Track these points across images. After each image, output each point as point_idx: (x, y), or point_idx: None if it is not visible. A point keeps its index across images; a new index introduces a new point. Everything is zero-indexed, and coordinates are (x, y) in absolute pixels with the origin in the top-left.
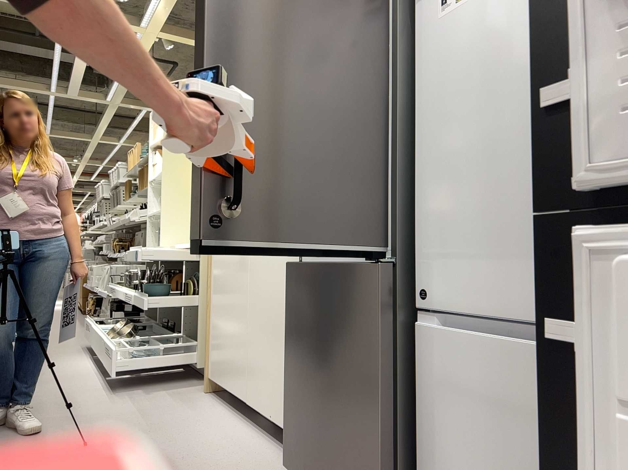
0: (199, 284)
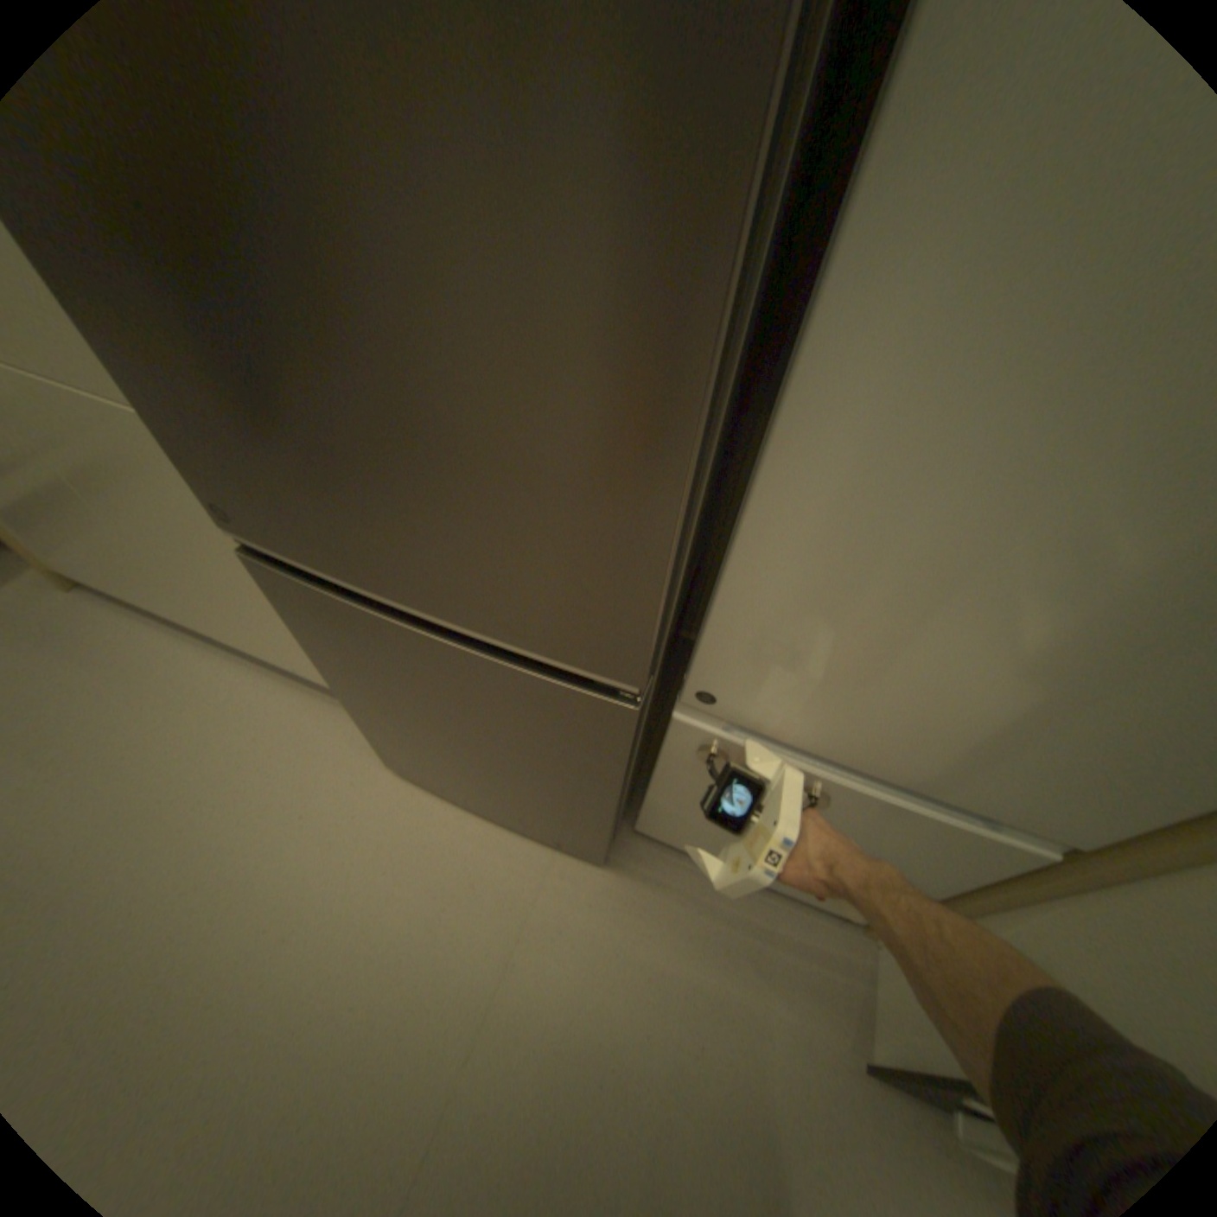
0: None
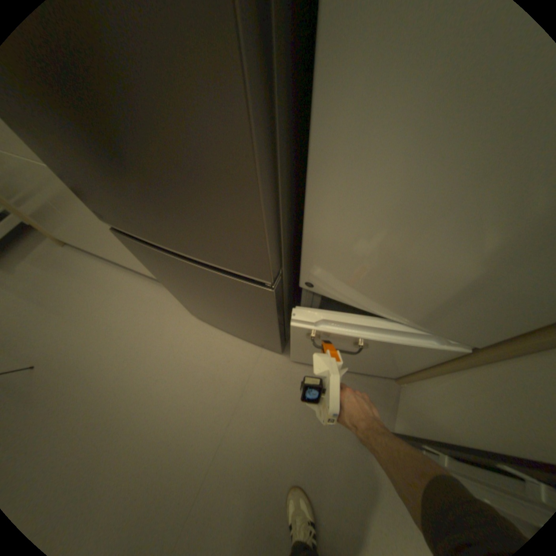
0: None
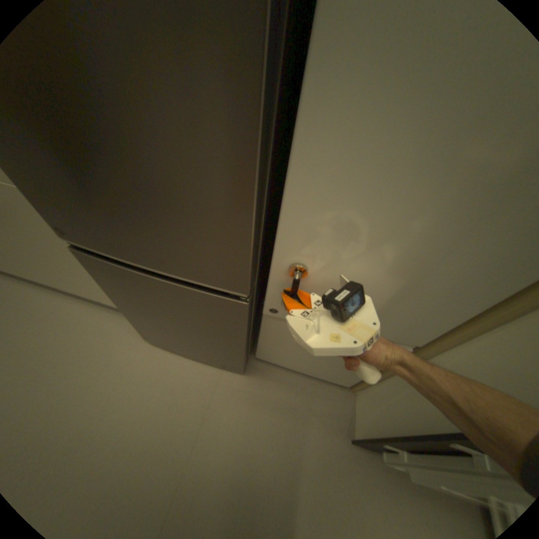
0: None
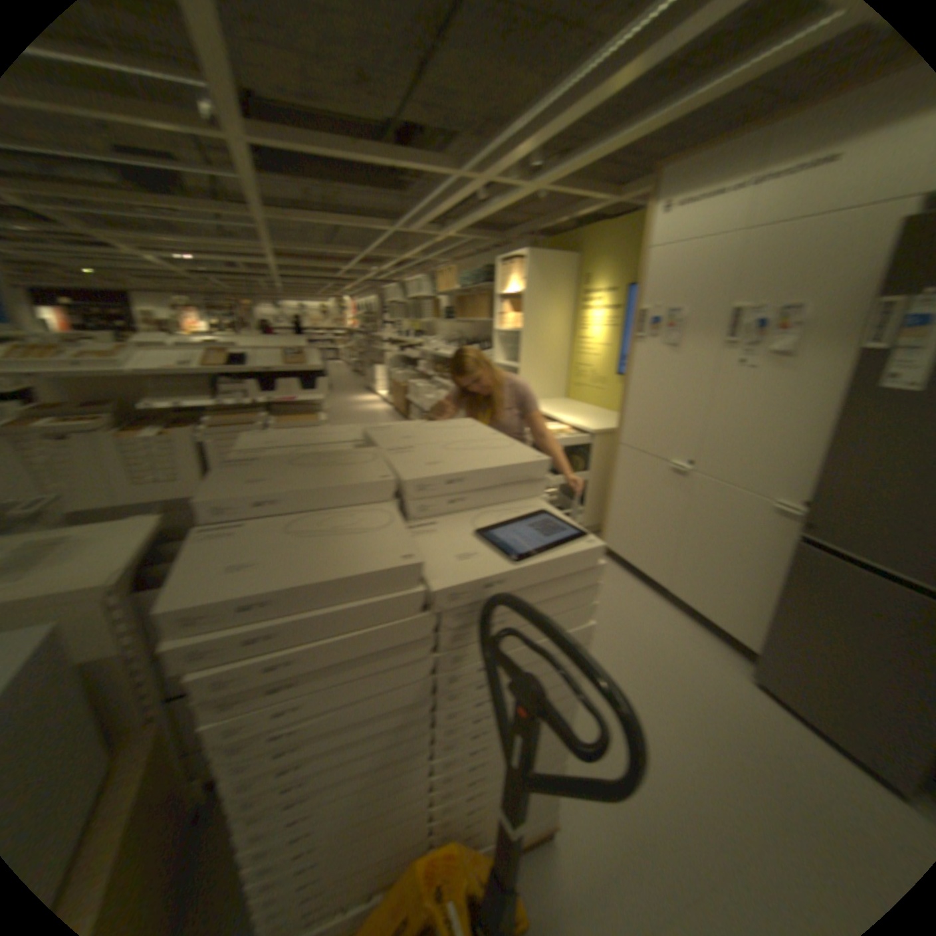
0: (585, 461)
